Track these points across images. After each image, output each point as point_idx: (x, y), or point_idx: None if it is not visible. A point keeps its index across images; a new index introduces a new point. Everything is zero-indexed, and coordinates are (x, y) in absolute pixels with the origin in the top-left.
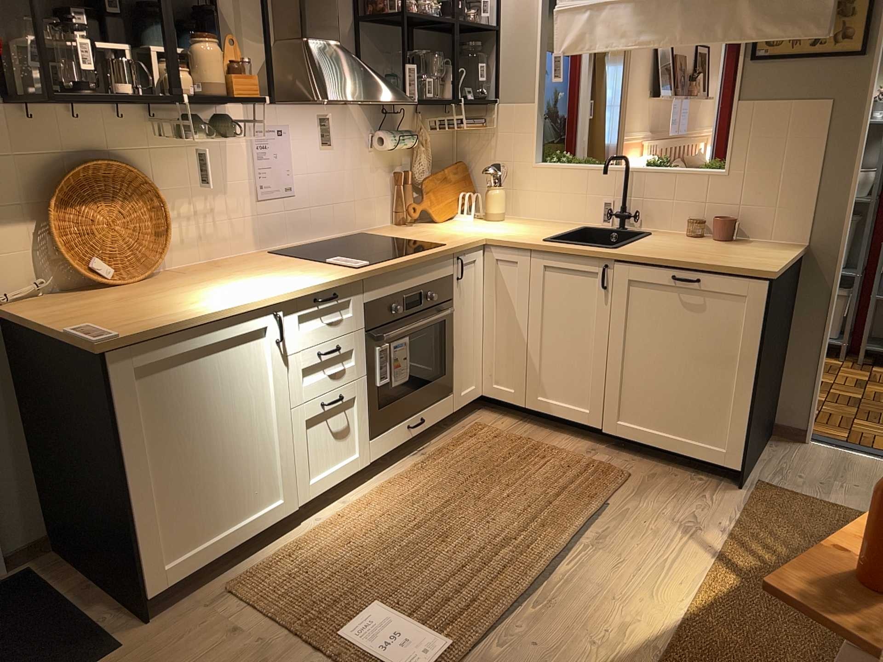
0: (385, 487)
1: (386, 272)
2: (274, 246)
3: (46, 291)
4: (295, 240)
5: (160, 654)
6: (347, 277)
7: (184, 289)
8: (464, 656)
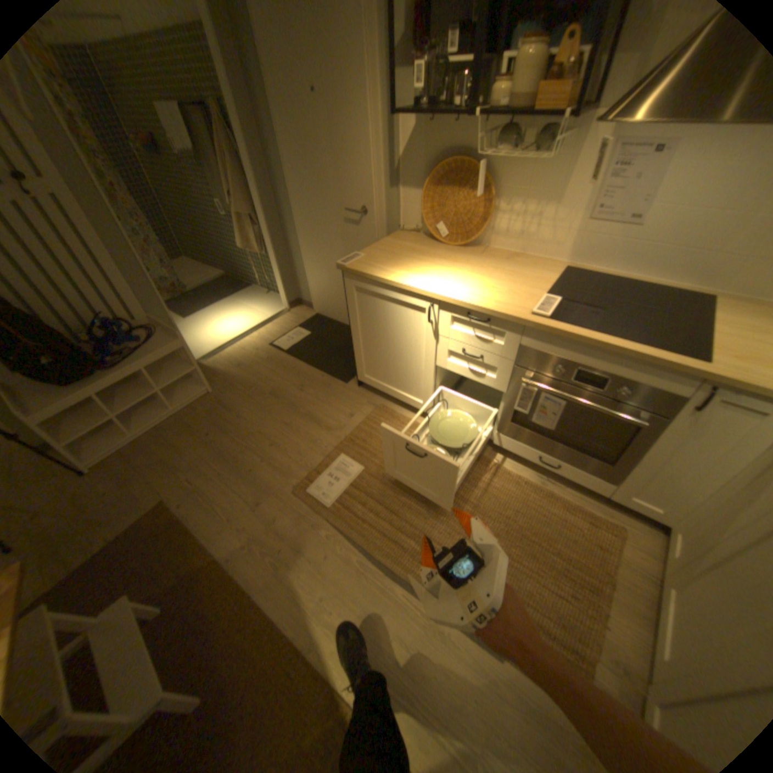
0: (482, 459)
1: (556, 334)
2: (589, 263)
3: (422, 231)
4: (617, 268)
5: (341, 395)
6: (502, 312)
7: (443, 261)
8: (321, 513)
